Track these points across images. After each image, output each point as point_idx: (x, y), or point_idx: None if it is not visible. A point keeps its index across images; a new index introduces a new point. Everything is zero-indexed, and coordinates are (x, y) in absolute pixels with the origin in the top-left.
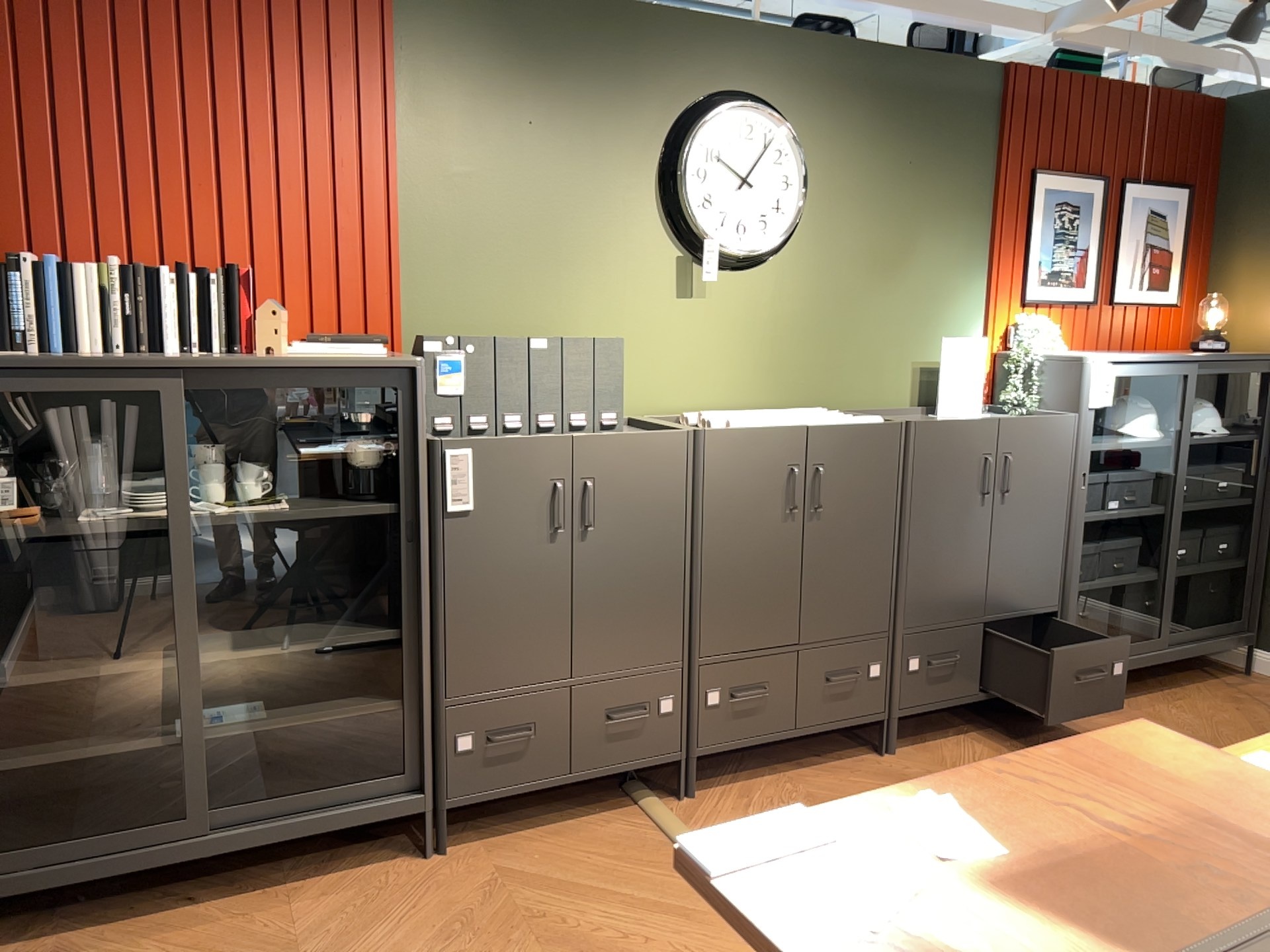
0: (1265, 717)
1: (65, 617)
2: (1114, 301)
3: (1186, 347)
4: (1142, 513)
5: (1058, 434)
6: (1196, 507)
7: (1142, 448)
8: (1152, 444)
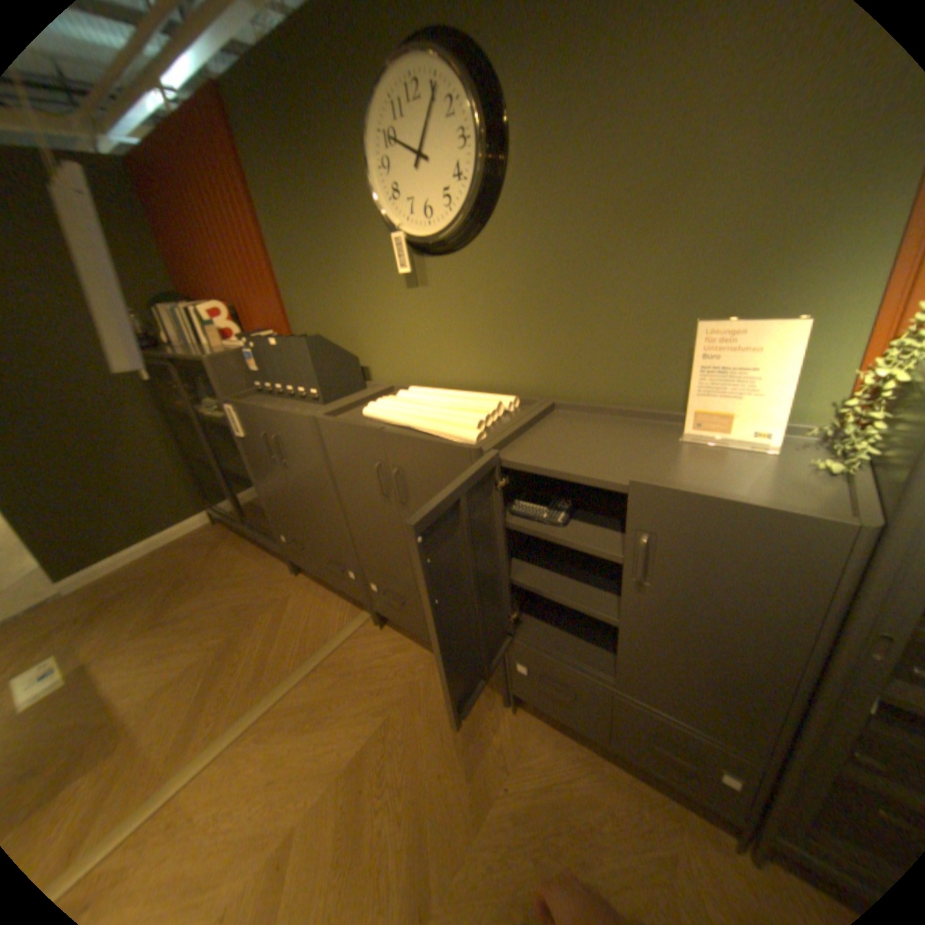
0: None
1: (207, 439)
2: None
3: None
4: None
5: (787, 543)
6: None
7: None
8: None
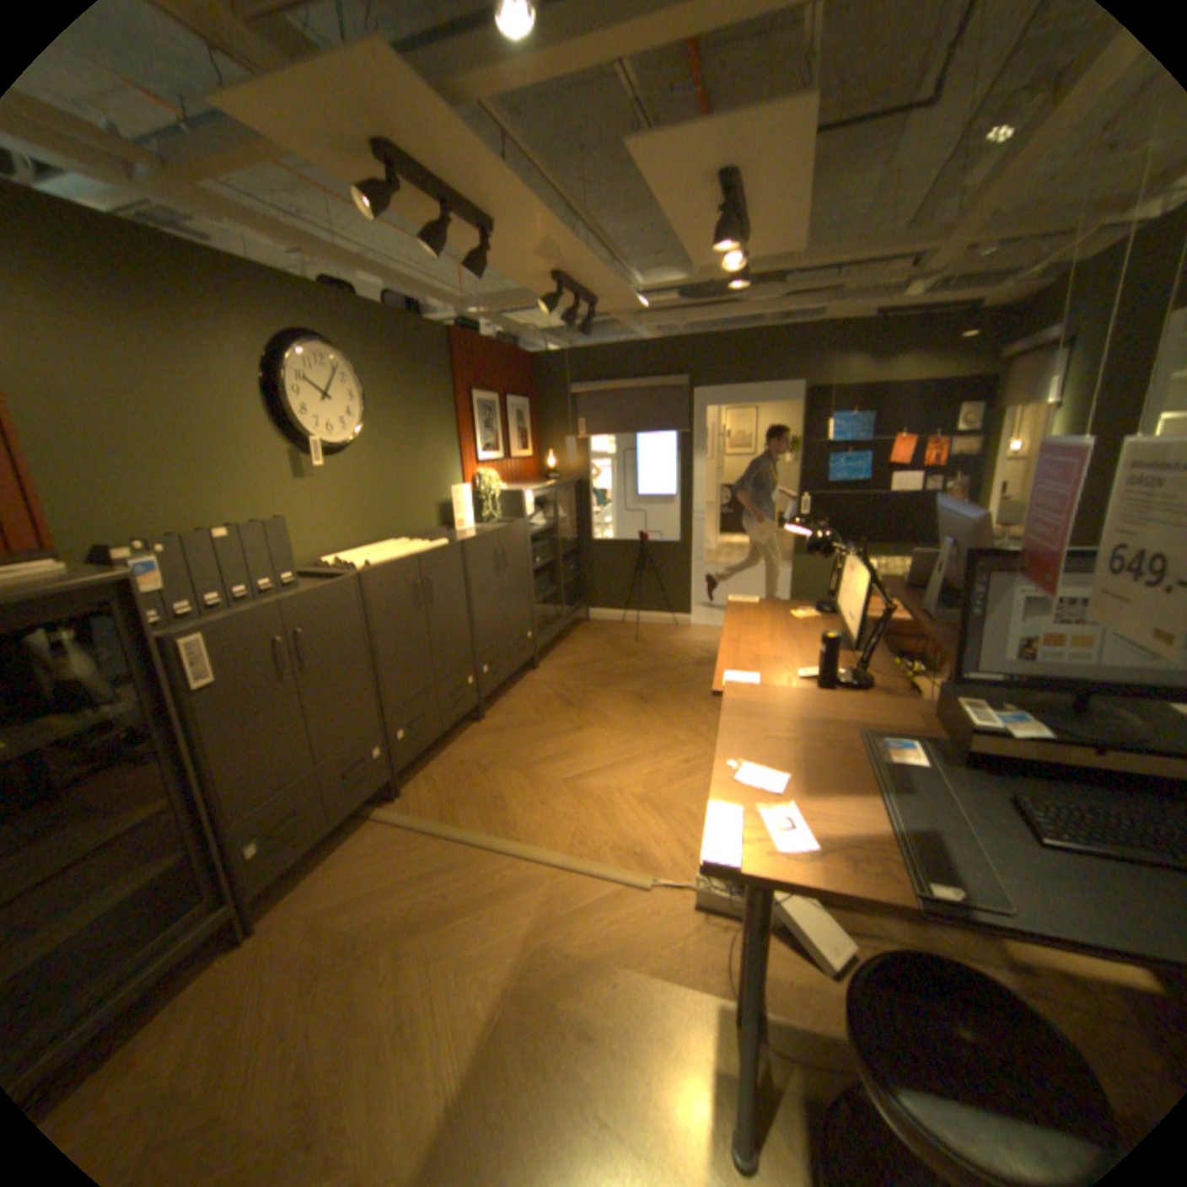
0: (607, 638)
1: None
2: (511, 458)
3: (538, 477)
4: (549, 562)
5: (520, 533)
6: (564, 554)
7: (545, 531)
8: (548, 528)
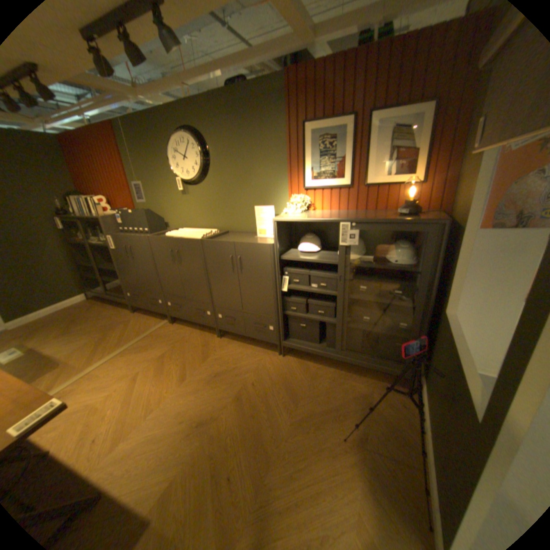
0: (355, 408)
1: (90, 256)
2: (366, 183)
3: (437, 207)
4: (326, 293)
5: (262, 251)
6: (367, 299)
7: (322, 263)
8: (329, 262)
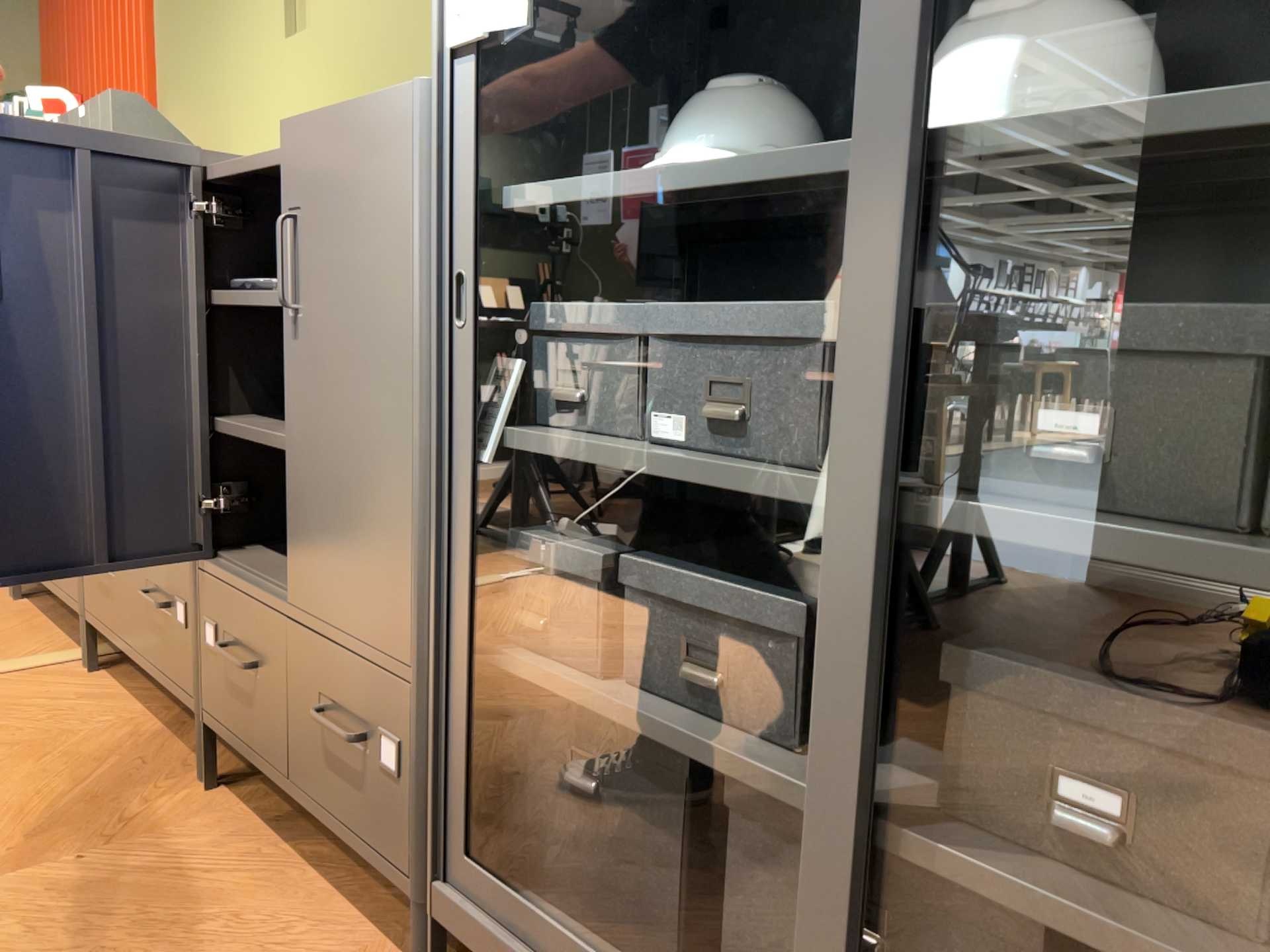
0: None
1: None
2: None
3: None
4: (739, 477)
5: (378, 147)
6: (1120, 544)
7: (727, 181)
8: (778, 161)
